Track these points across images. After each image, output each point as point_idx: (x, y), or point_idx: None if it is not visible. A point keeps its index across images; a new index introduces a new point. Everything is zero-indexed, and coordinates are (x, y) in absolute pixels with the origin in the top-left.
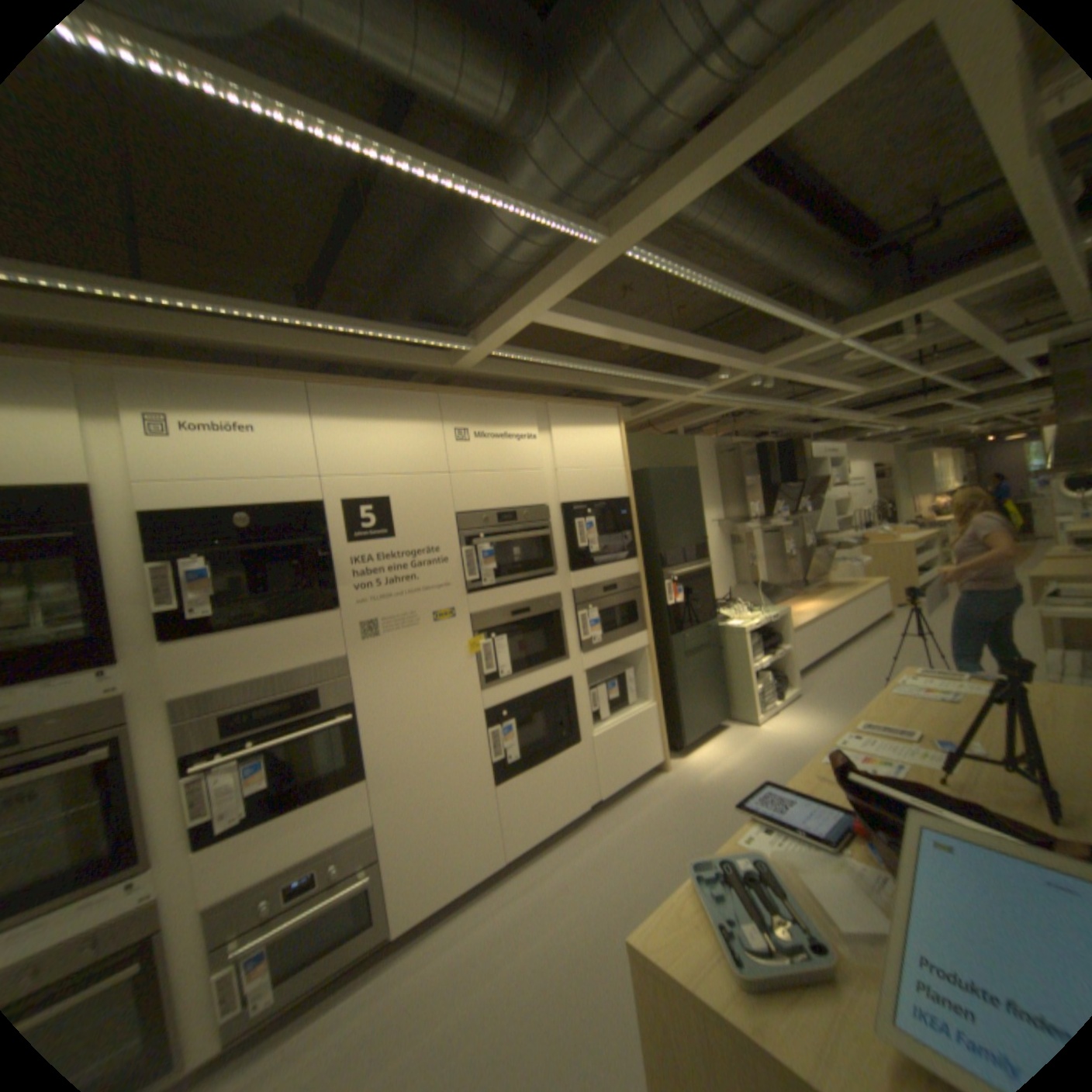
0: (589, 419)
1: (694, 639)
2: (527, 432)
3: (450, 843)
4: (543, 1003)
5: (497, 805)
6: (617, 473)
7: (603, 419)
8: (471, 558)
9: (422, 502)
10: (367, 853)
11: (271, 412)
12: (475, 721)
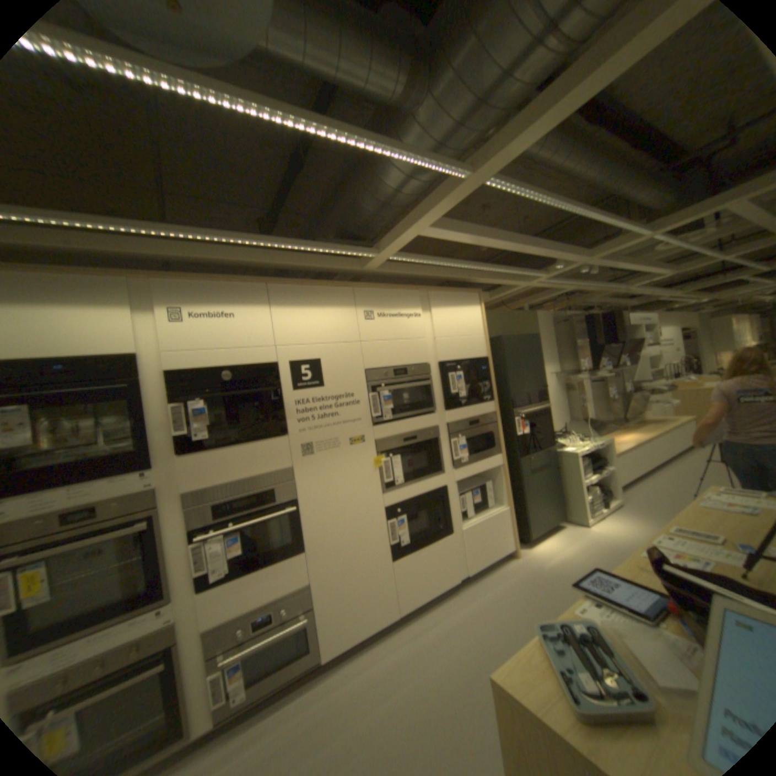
0: (458, 301)
1: (538, 460)
2: (414, 312)
3: (361, 600)
4: (428, 720)
5: (394, 575)
6: (479, 339)
7: (468, 301)
8: (375, 401)
9: (342, 362)
10: (305, 603)
11: (244, 304)
12: (378, 515)
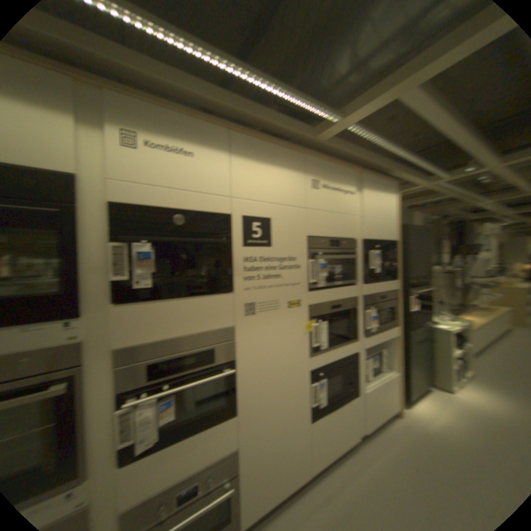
0: (383, 187)
1: (422, 334)
2: (351, 189)
3: (284, 462)
4: None
5: (312, 436)
6: (394, 224)
7: (390, 188)
8: (314, 267)
9: (290, 225)
10: (234, 469)
11: (207, 144)
12: (306, 378)
